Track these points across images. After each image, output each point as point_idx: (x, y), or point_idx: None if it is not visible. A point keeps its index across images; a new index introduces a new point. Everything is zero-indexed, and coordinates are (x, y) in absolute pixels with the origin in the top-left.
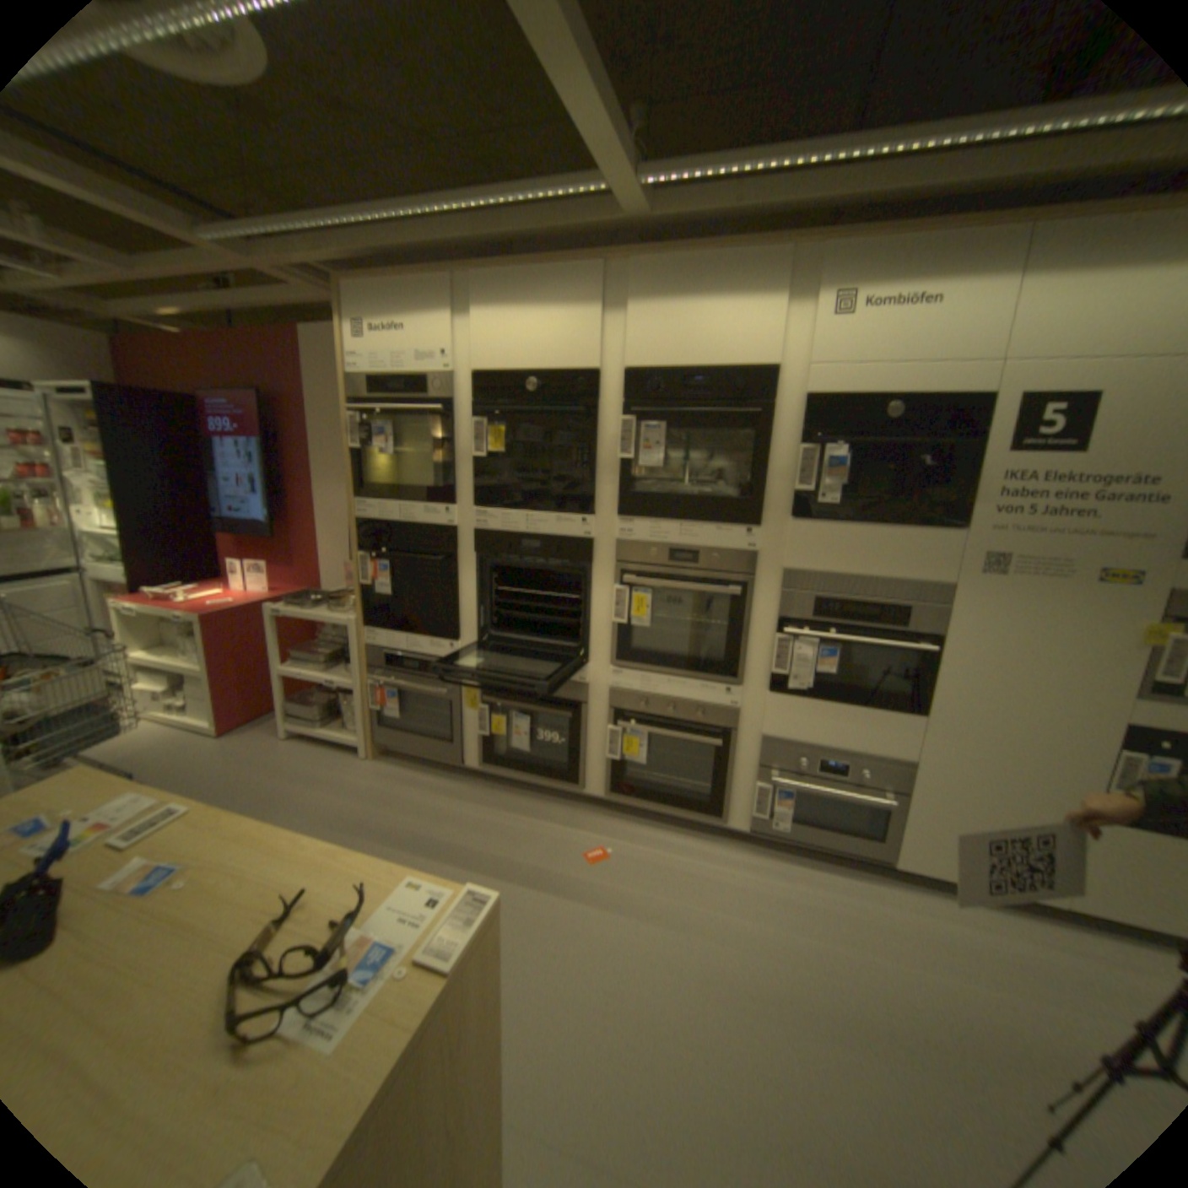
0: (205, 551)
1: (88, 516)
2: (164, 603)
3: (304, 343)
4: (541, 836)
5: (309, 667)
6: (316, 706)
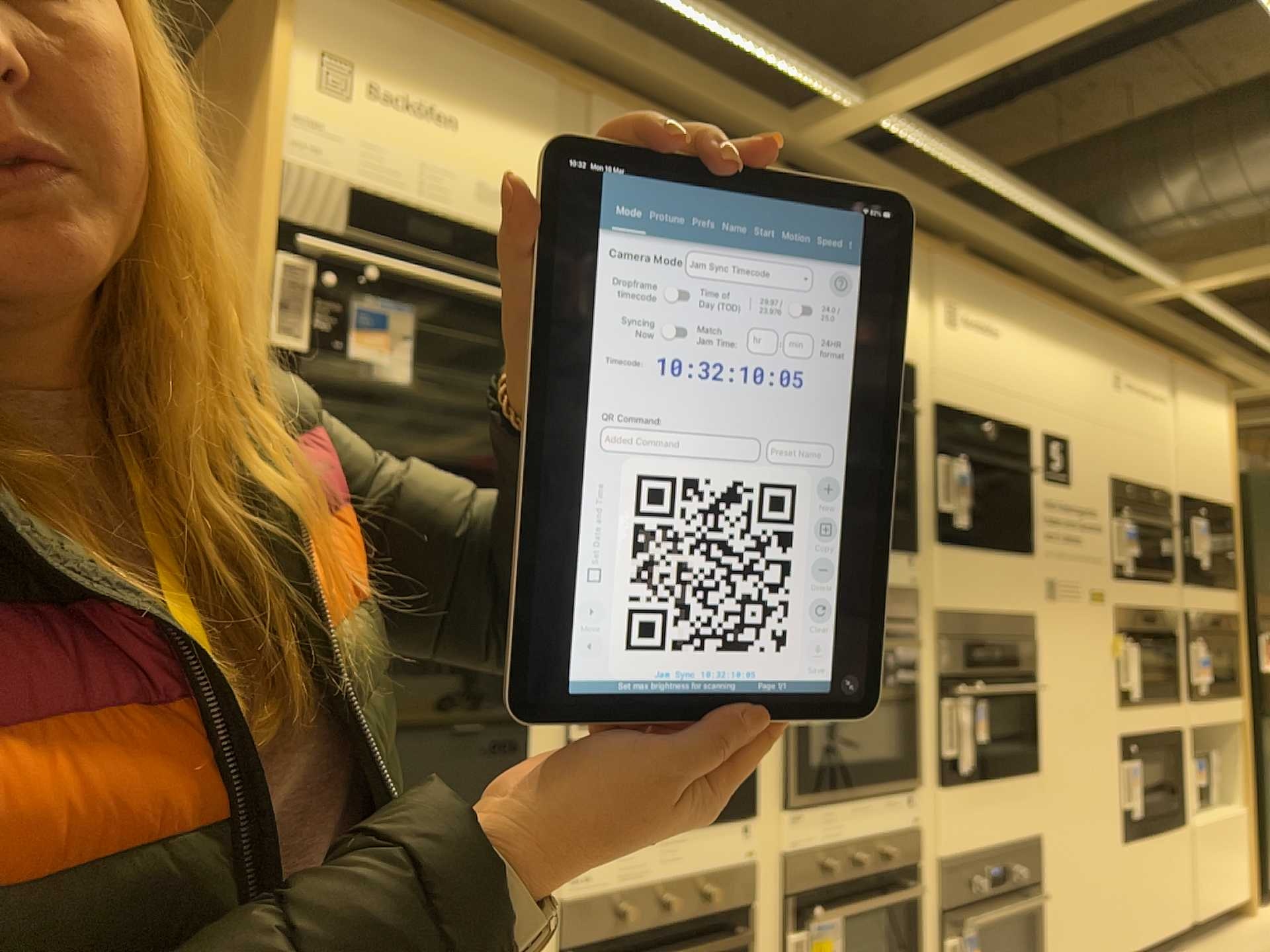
0: None
1: None
2: None
3: None
4: None
5: None
6: None
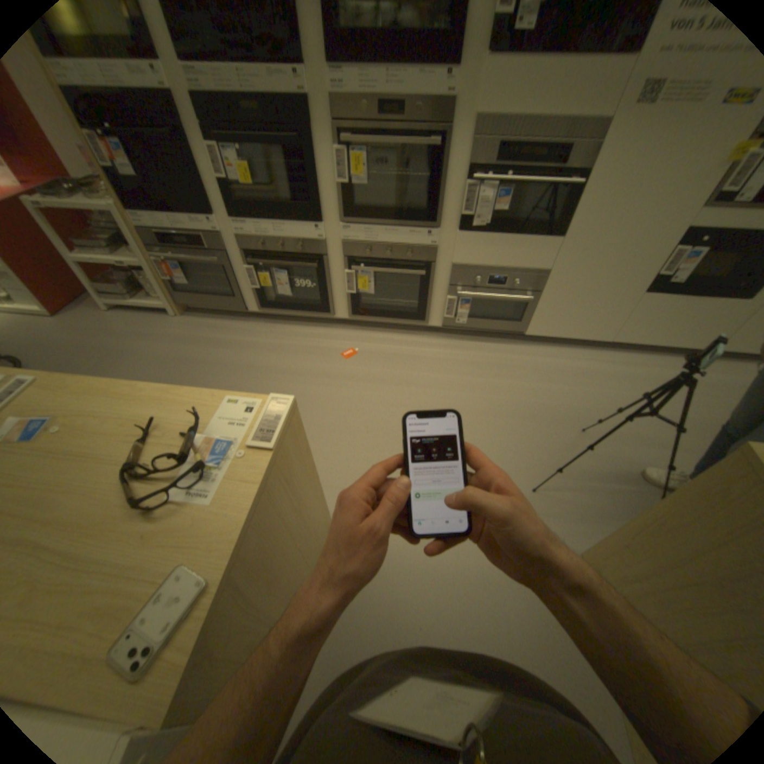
0: None
1: None
2: None
3: None
4: (311, 348)
5: (95, 252)
6: (118, 283)
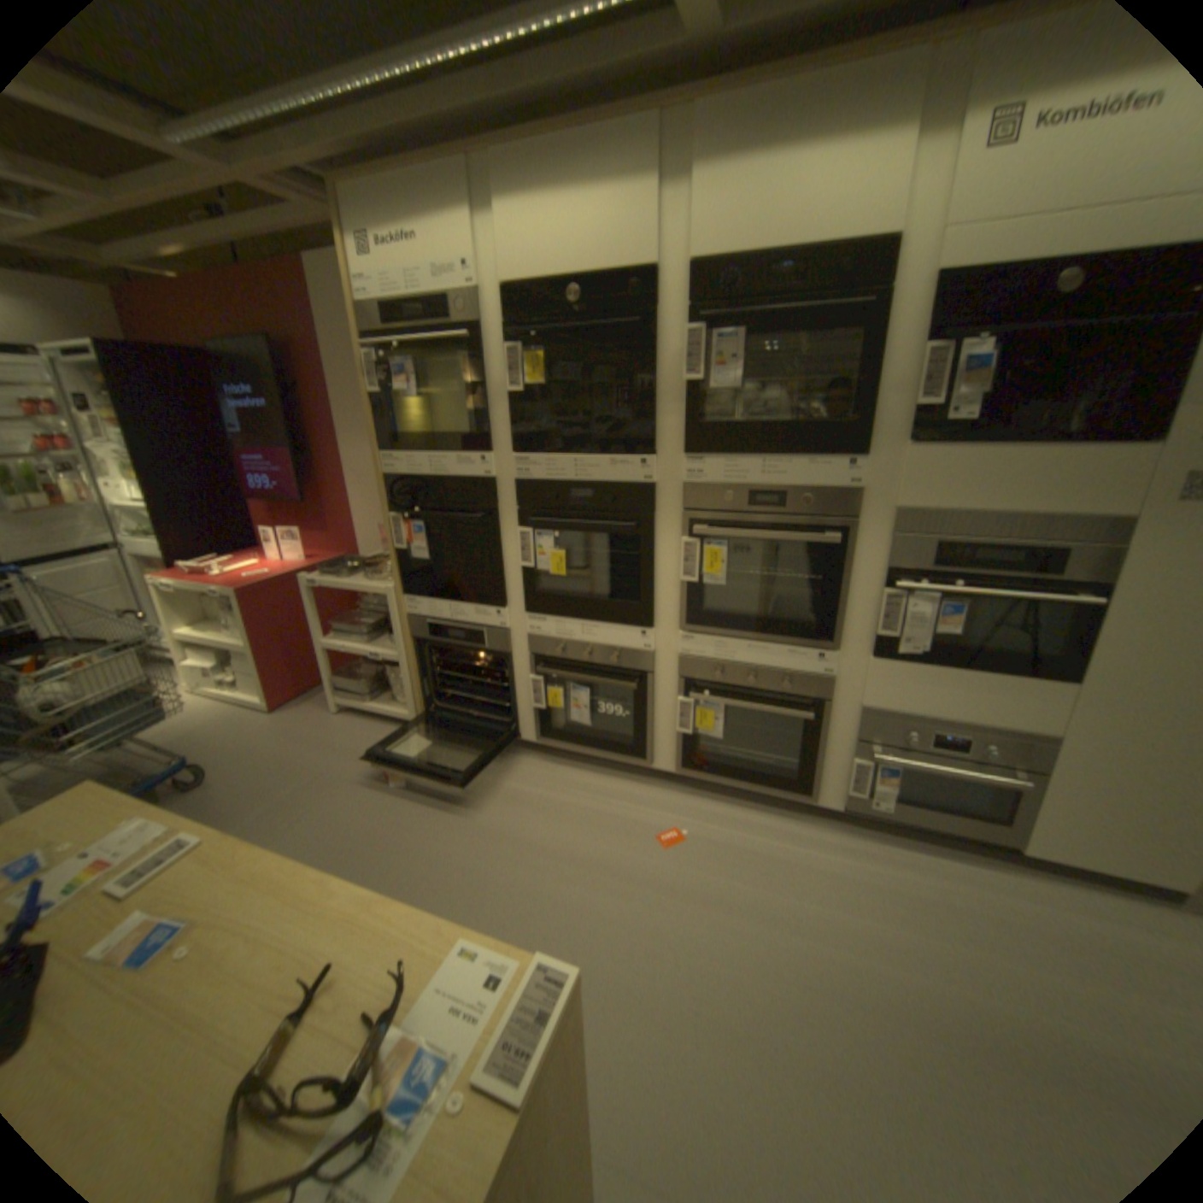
0: (237, 519)
1: (116, 488)
2: (200, 577)
3: (310, 274)
4: (608, 816)
5: (352, 638)
6: (364, 678)
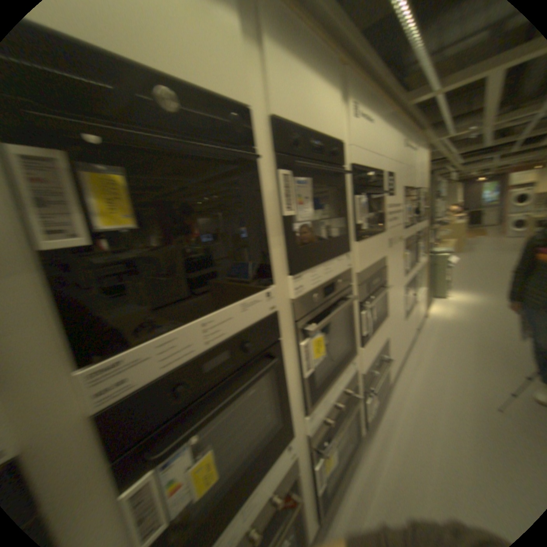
0: None
1: None
2: None
3: None
4: None
5: None
6: None
